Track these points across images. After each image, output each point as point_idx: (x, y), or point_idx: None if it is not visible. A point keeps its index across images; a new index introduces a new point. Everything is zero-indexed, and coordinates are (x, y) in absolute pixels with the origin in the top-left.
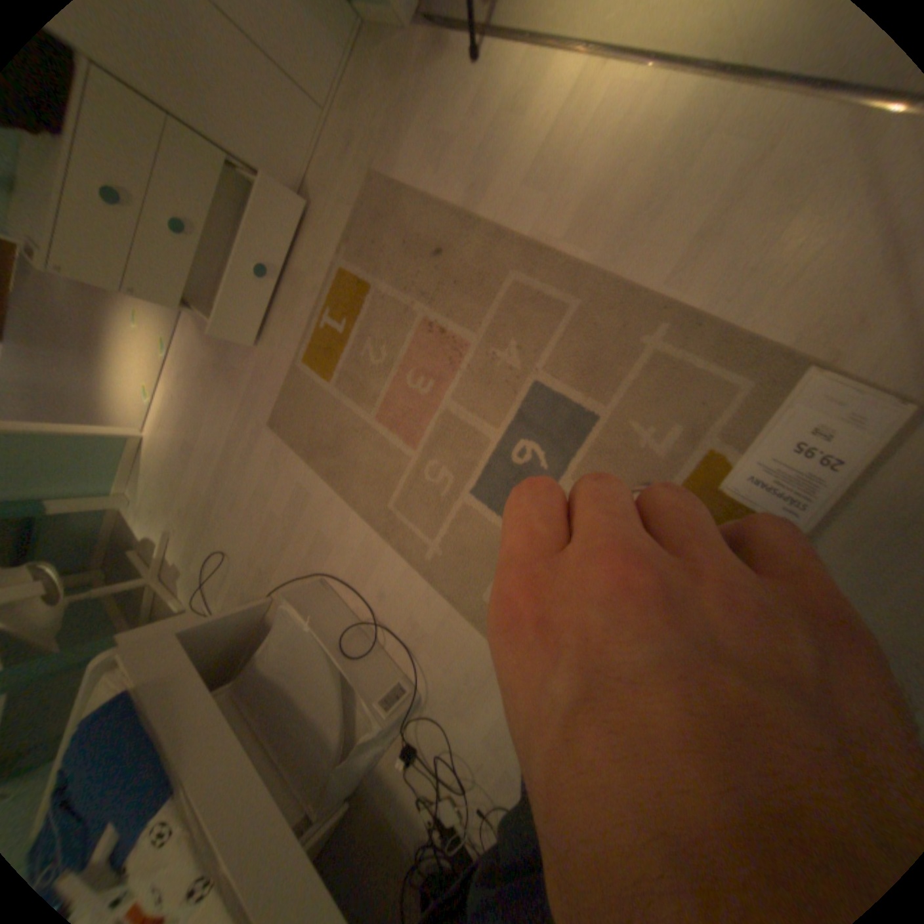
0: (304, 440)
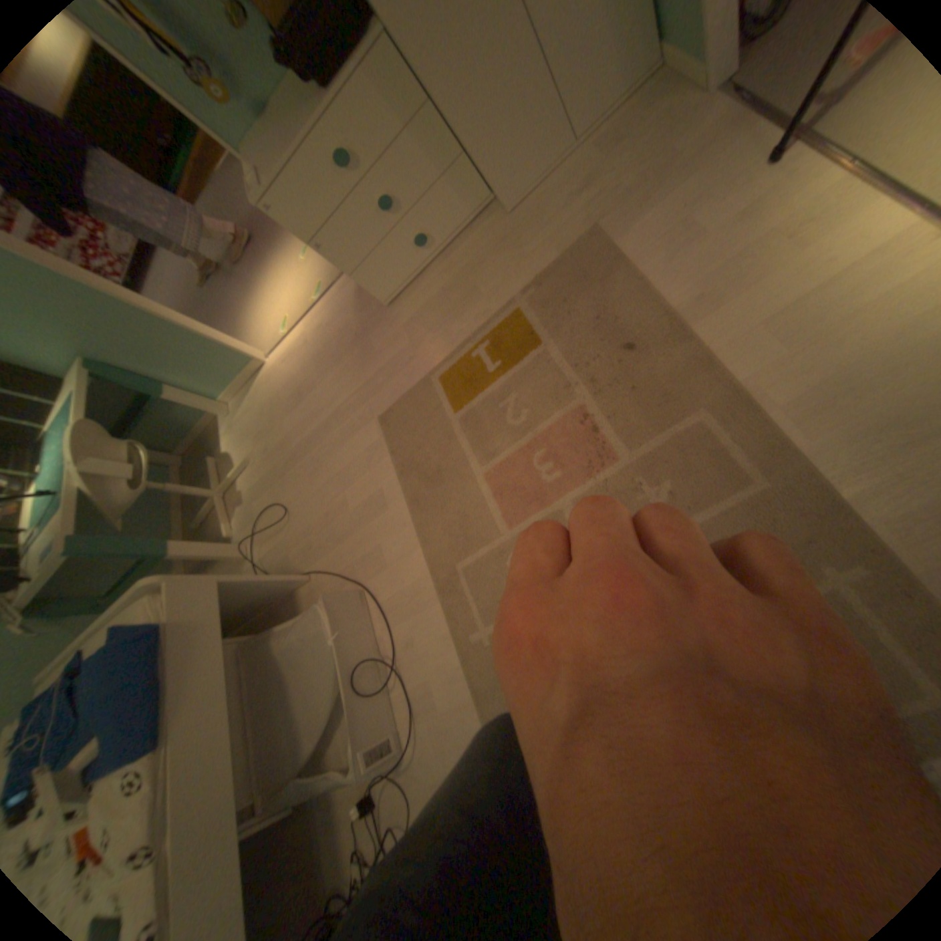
0: (404, 455)
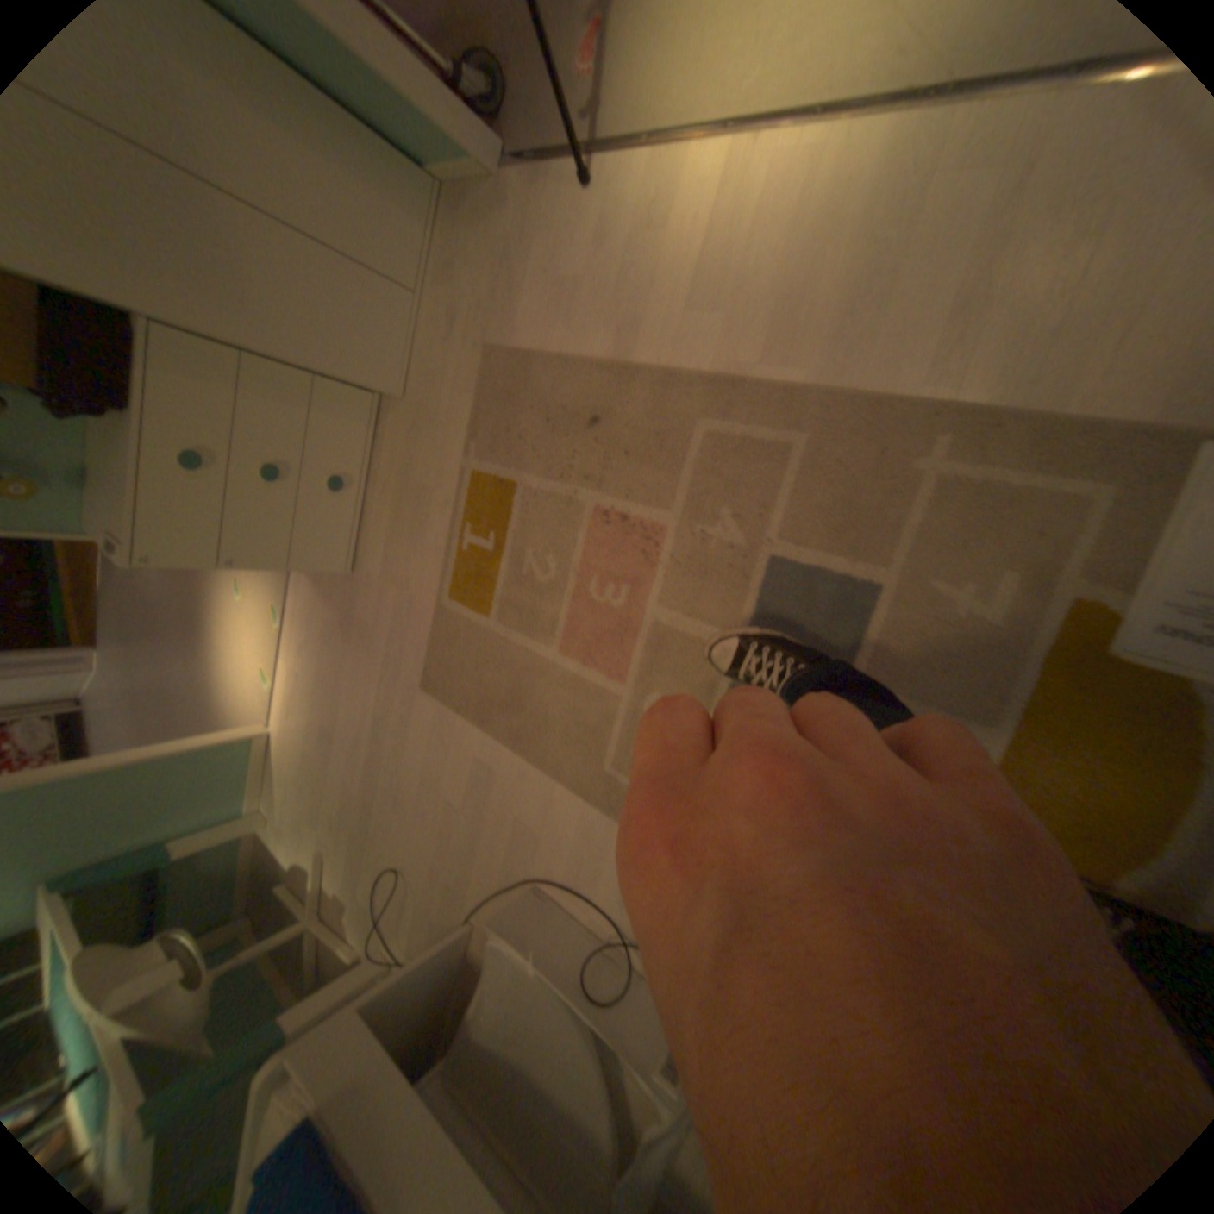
0: (472, 700)
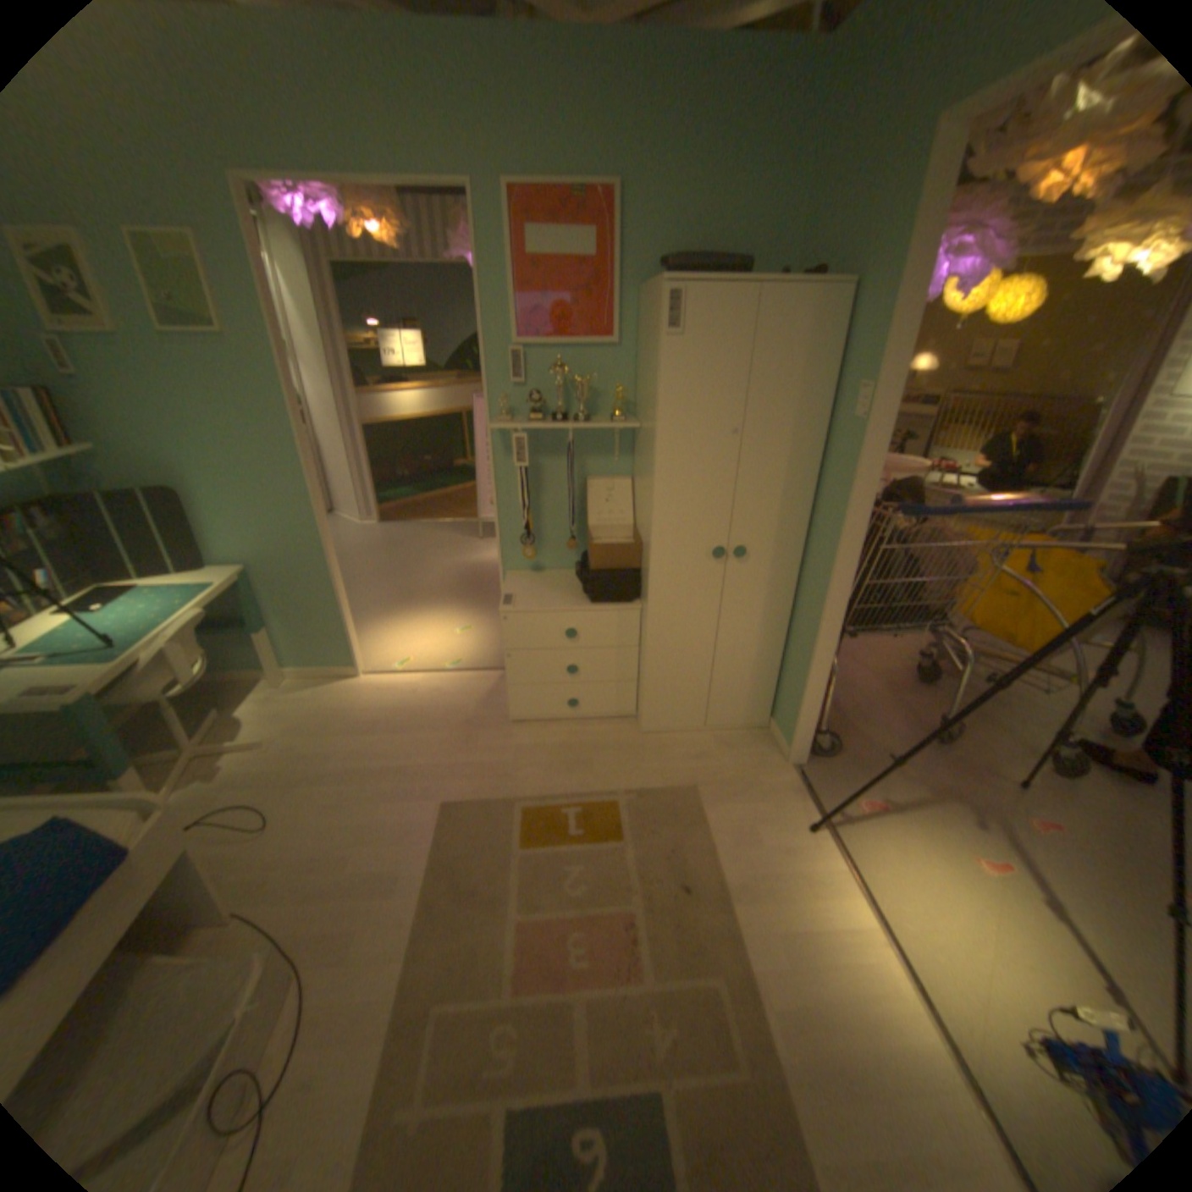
0: (447, 857)
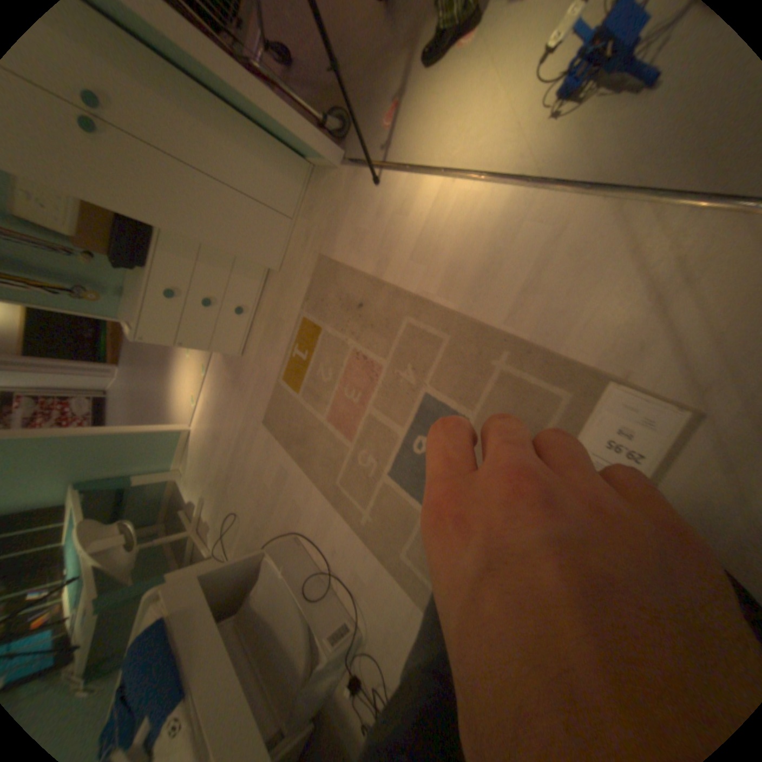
0: (282, 434)
